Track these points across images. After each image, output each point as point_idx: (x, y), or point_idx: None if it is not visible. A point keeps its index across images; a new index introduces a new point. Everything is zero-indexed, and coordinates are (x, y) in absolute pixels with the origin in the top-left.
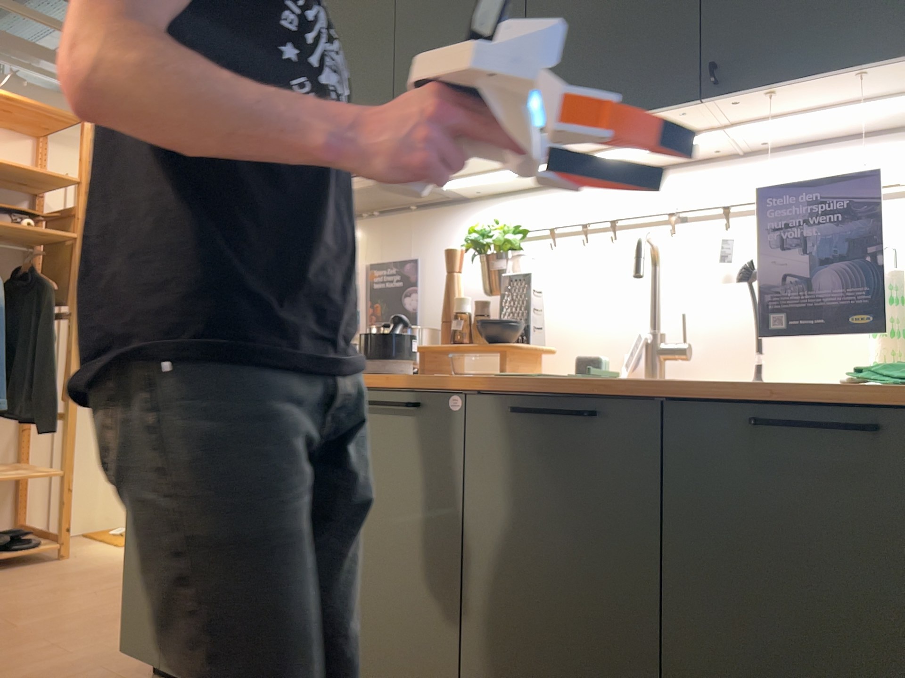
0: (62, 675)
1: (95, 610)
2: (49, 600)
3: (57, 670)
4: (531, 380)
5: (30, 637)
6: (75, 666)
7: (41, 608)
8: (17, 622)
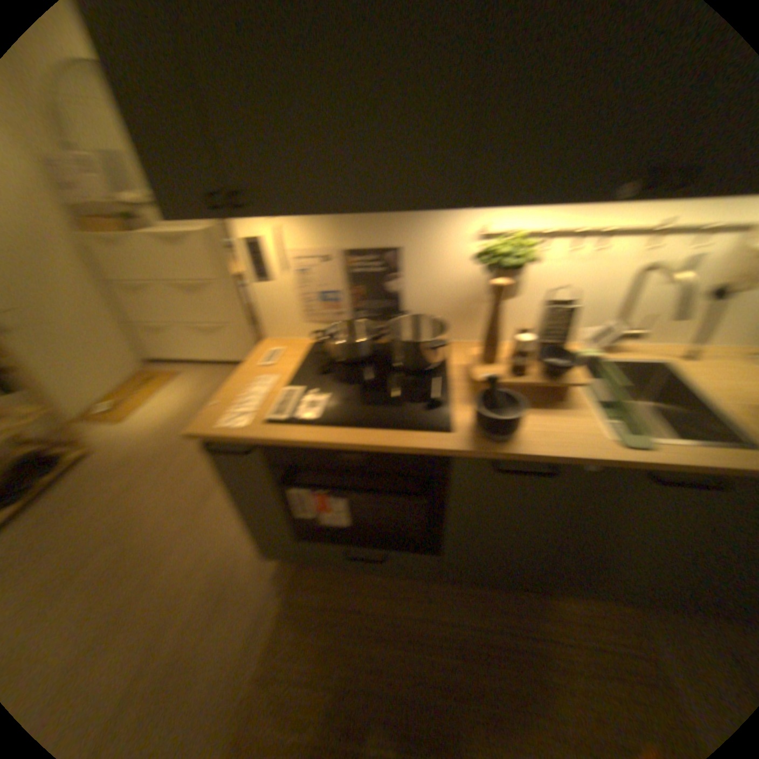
0: (225, 574)
1: (181, 499)
2: (136, 501)
3: (216, 570)
4: (665, 453)
5: (164, 547)
6: (224, 560)
7: (140, 514)
8: (137, 535)
